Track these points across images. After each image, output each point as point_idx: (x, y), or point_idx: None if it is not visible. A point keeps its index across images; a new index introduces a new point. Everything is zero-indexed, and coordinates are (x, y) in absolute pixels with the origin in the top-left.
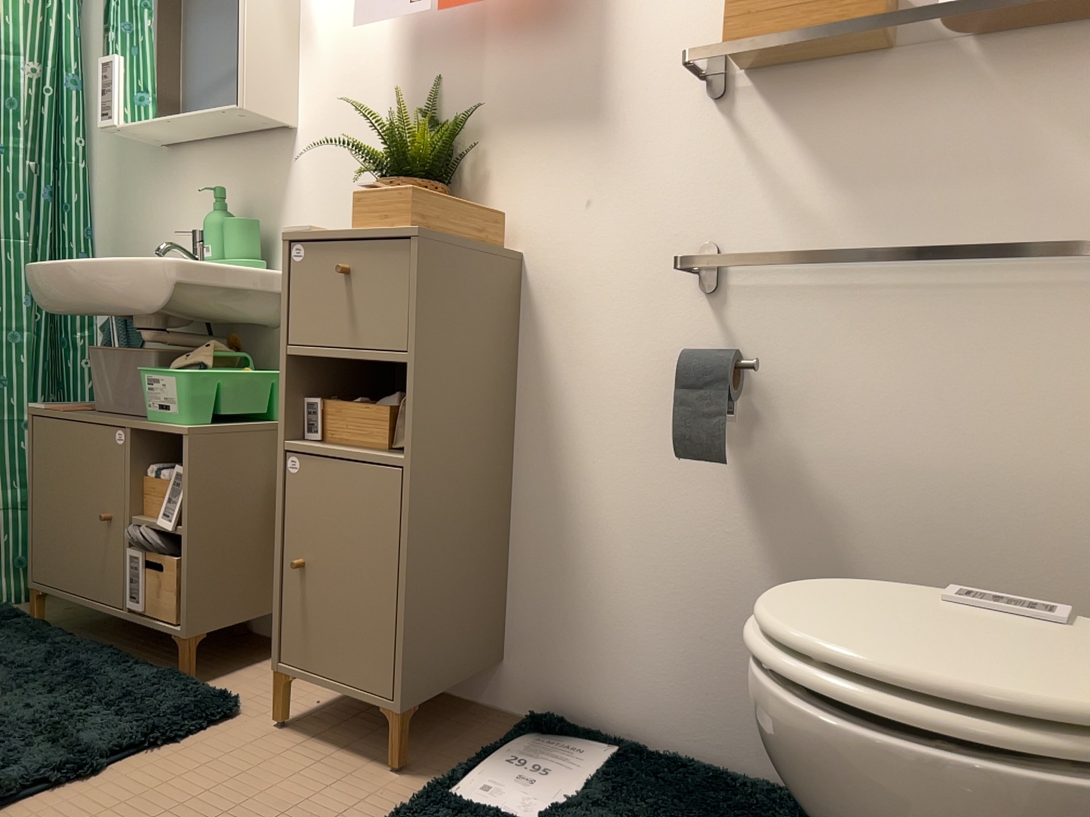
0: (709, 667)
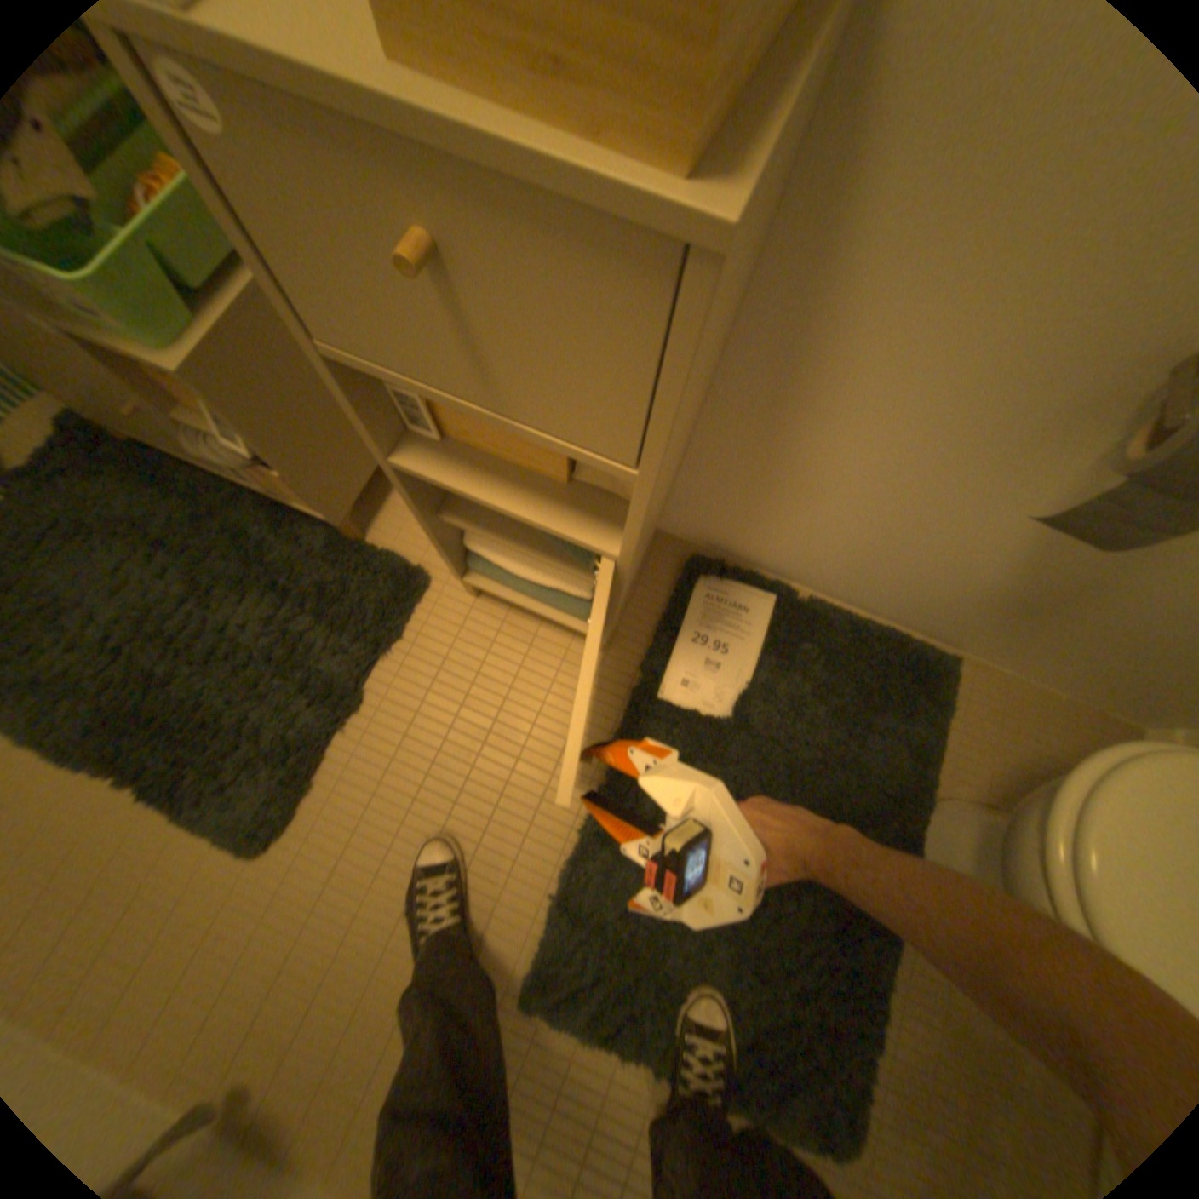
0: (890, 572)
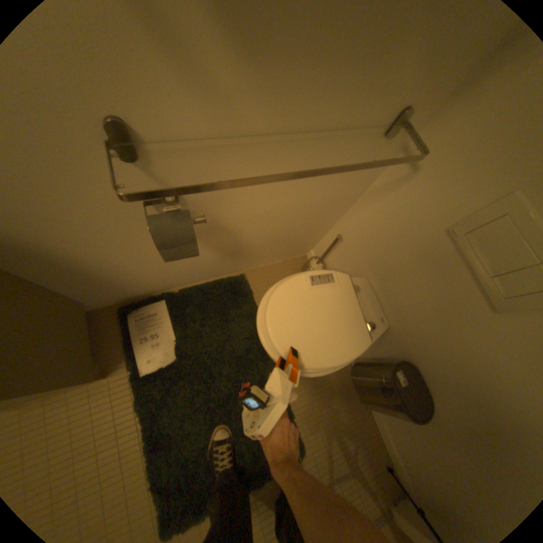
0: (187, 271)
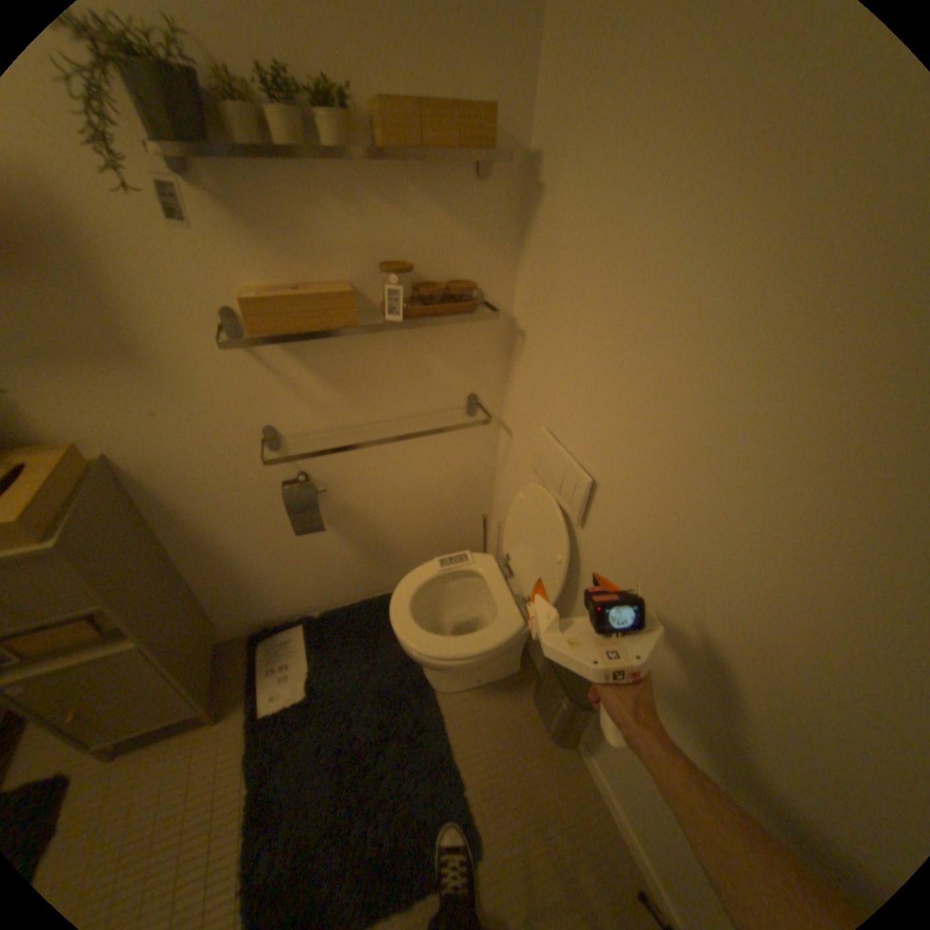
0: (328, 580)
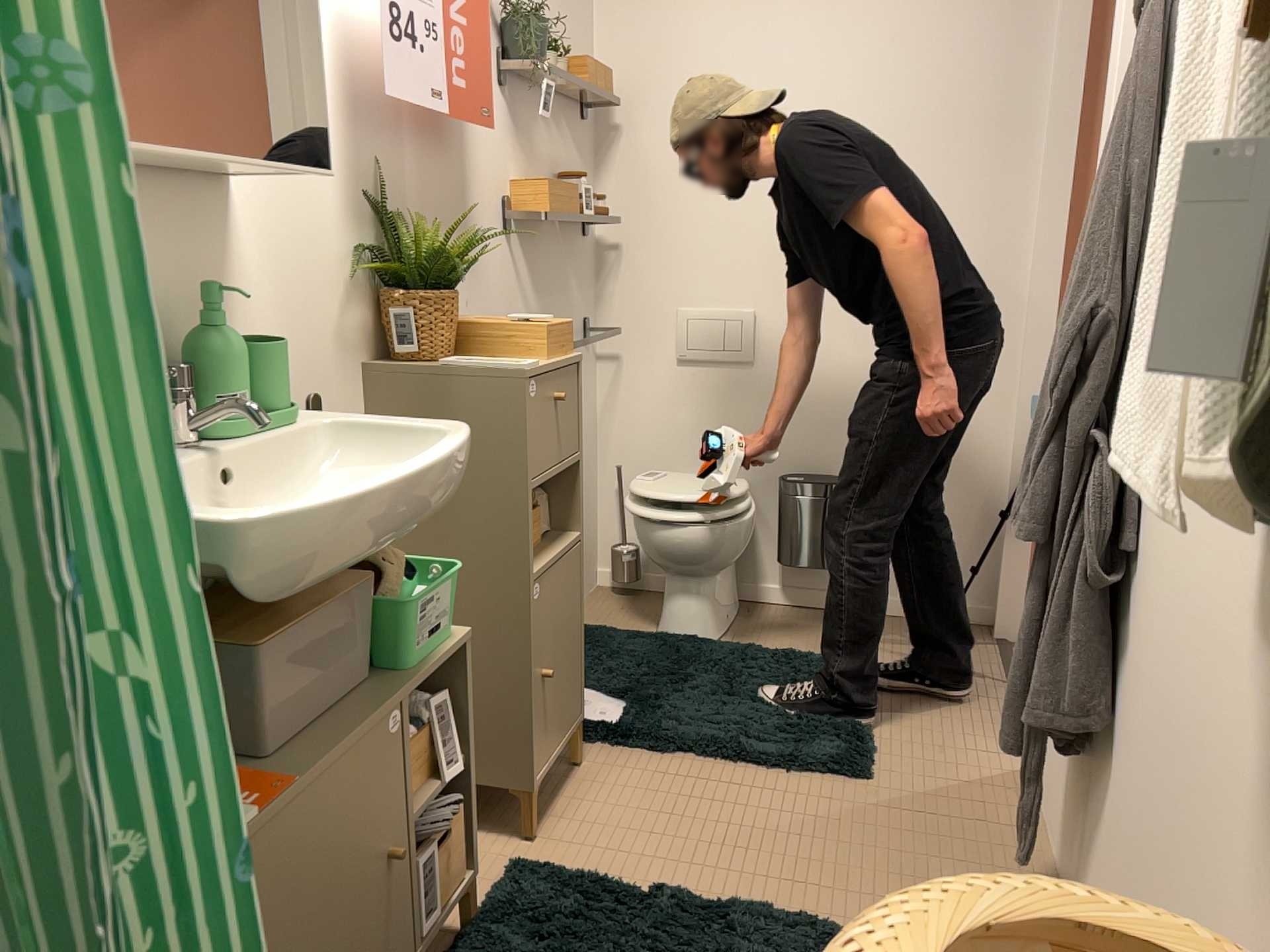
0: None
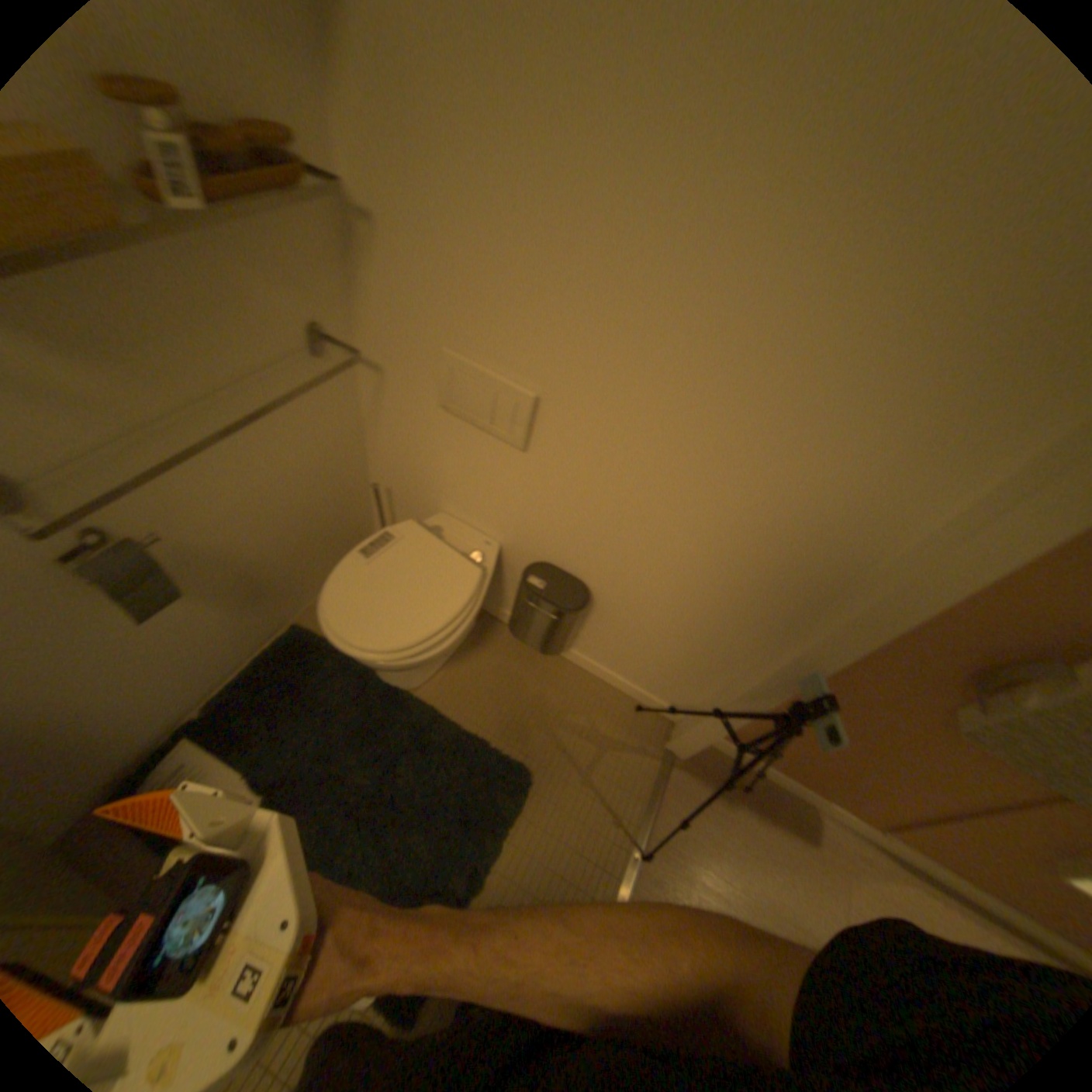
0: (193, 664)
